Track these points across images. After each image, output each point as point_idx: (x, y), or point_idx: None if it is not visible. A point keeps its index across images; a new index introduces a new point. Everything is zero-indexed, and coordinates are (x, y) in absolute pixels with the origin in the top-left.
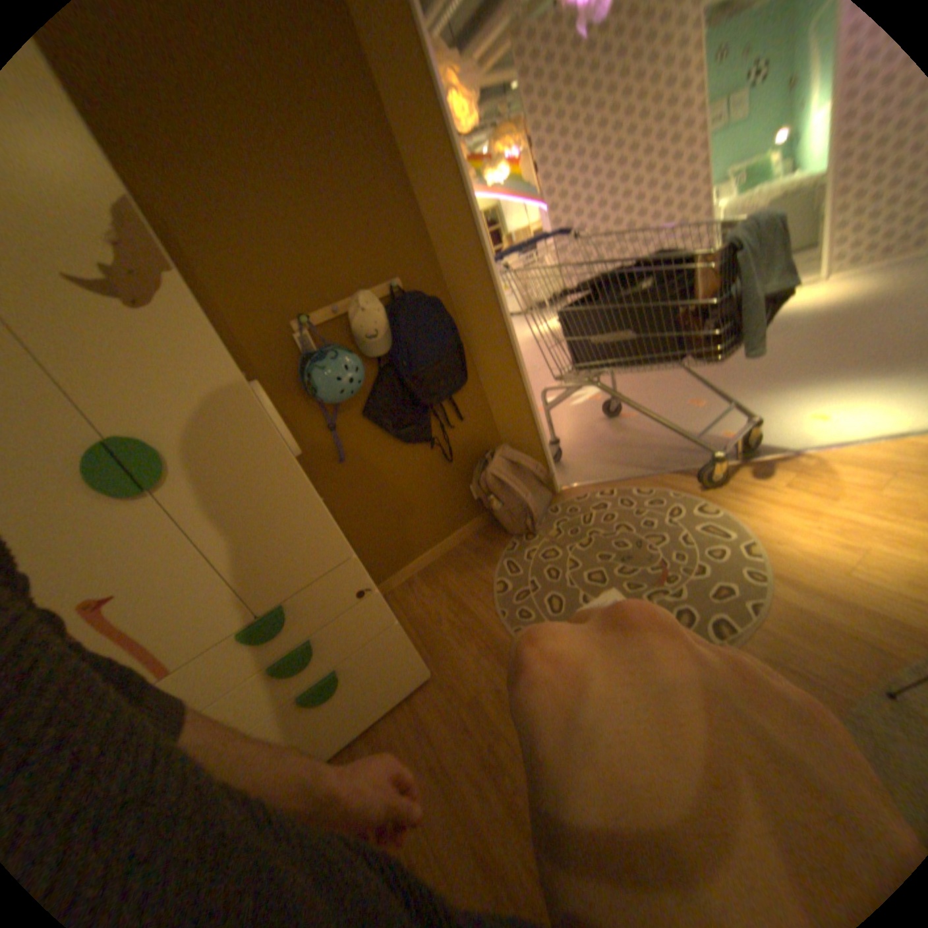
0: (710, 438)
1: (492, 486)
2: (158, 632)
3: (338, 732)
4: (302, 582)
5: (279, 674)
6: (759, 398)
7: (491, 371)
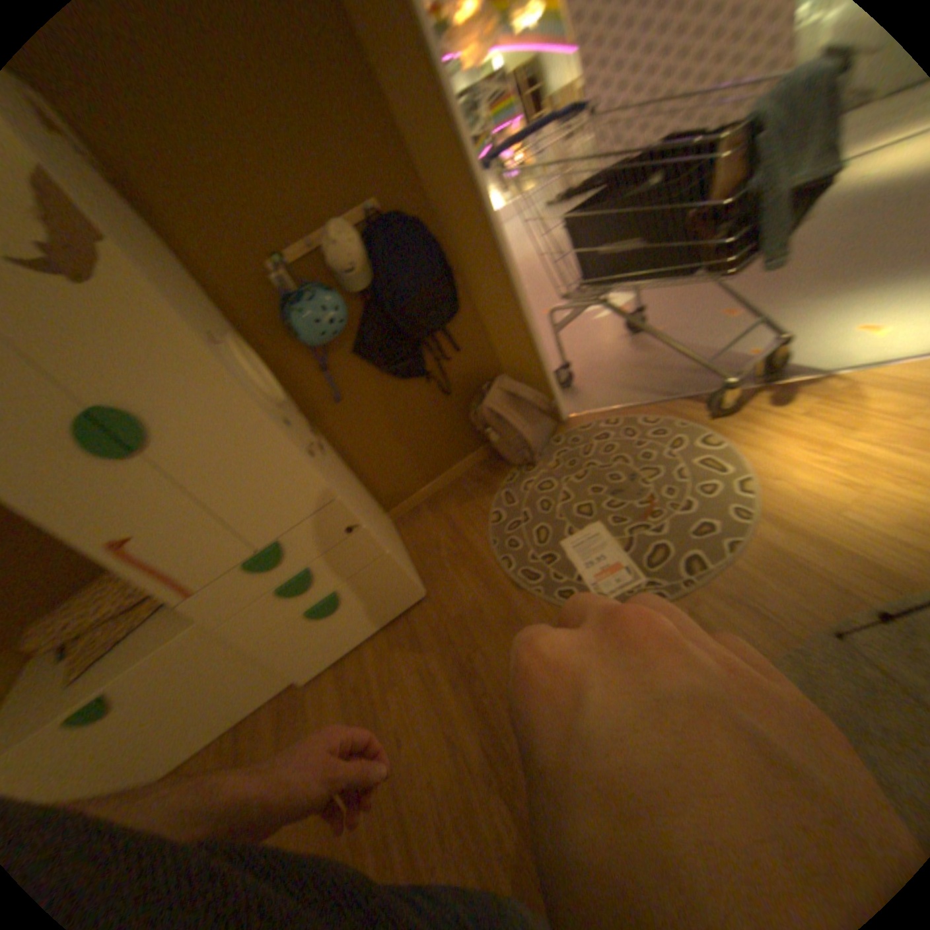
0: (735, 357)
1: (486, 420)
2: (174, 566)
3: (346, 638)
4: (291, 522)
5: (285, 595)
6: (804, 305)
7: (485, 296)
